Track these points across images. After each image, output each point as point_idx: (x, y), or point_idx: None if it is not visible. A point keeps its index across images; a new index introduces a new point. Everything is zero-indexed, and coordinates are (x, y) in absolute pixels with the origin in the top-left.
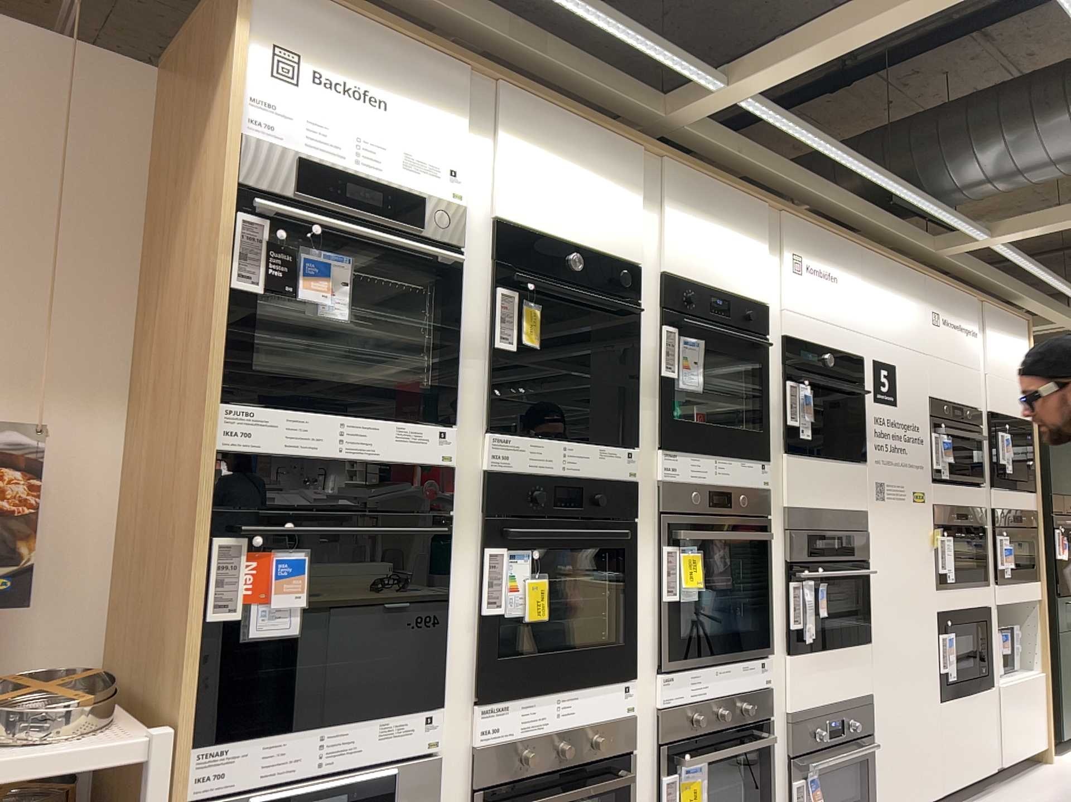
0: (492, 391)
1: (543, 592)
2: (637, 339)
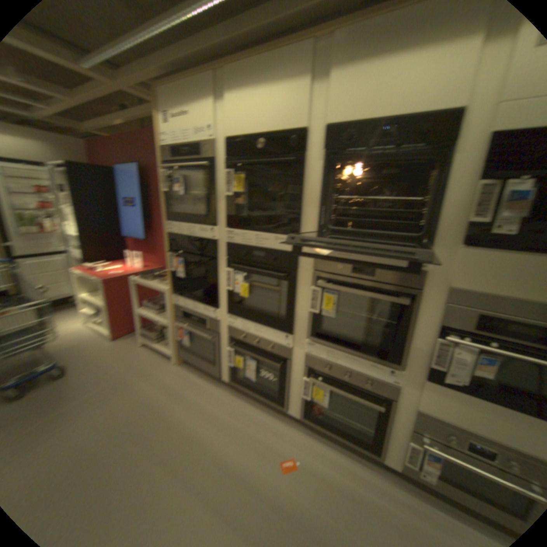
0: (225, 213)
1: (245, 291)
2: (306, 175)
